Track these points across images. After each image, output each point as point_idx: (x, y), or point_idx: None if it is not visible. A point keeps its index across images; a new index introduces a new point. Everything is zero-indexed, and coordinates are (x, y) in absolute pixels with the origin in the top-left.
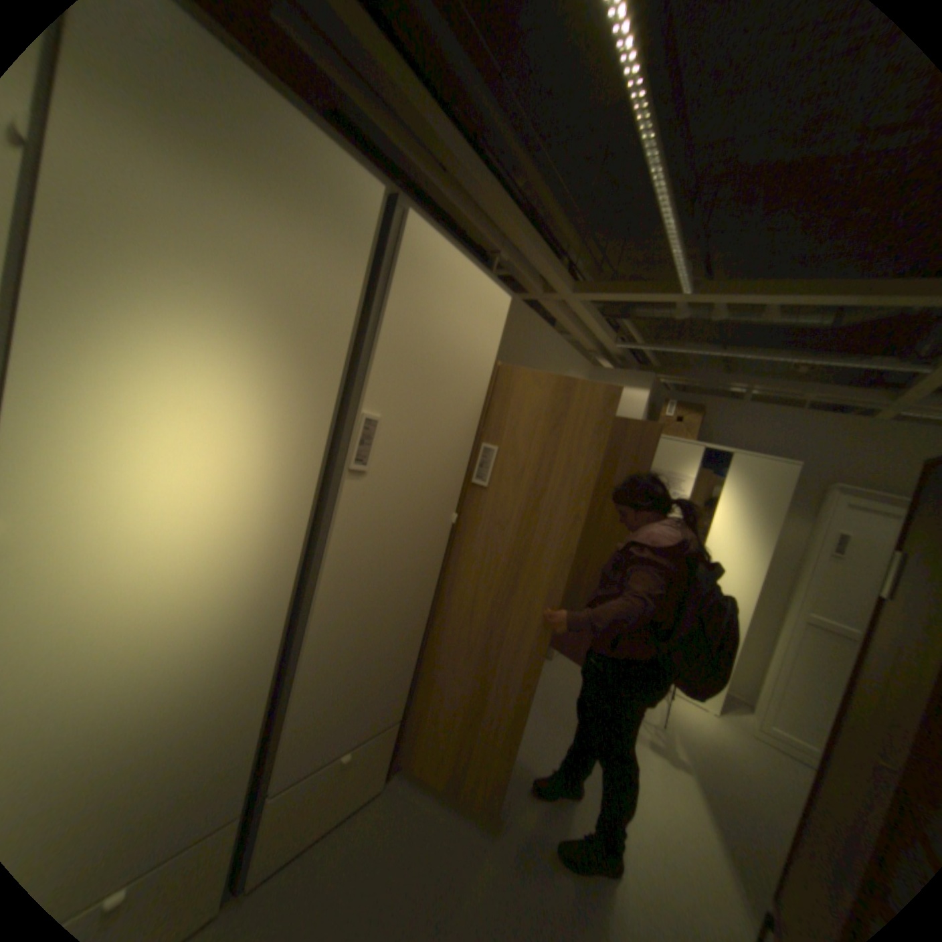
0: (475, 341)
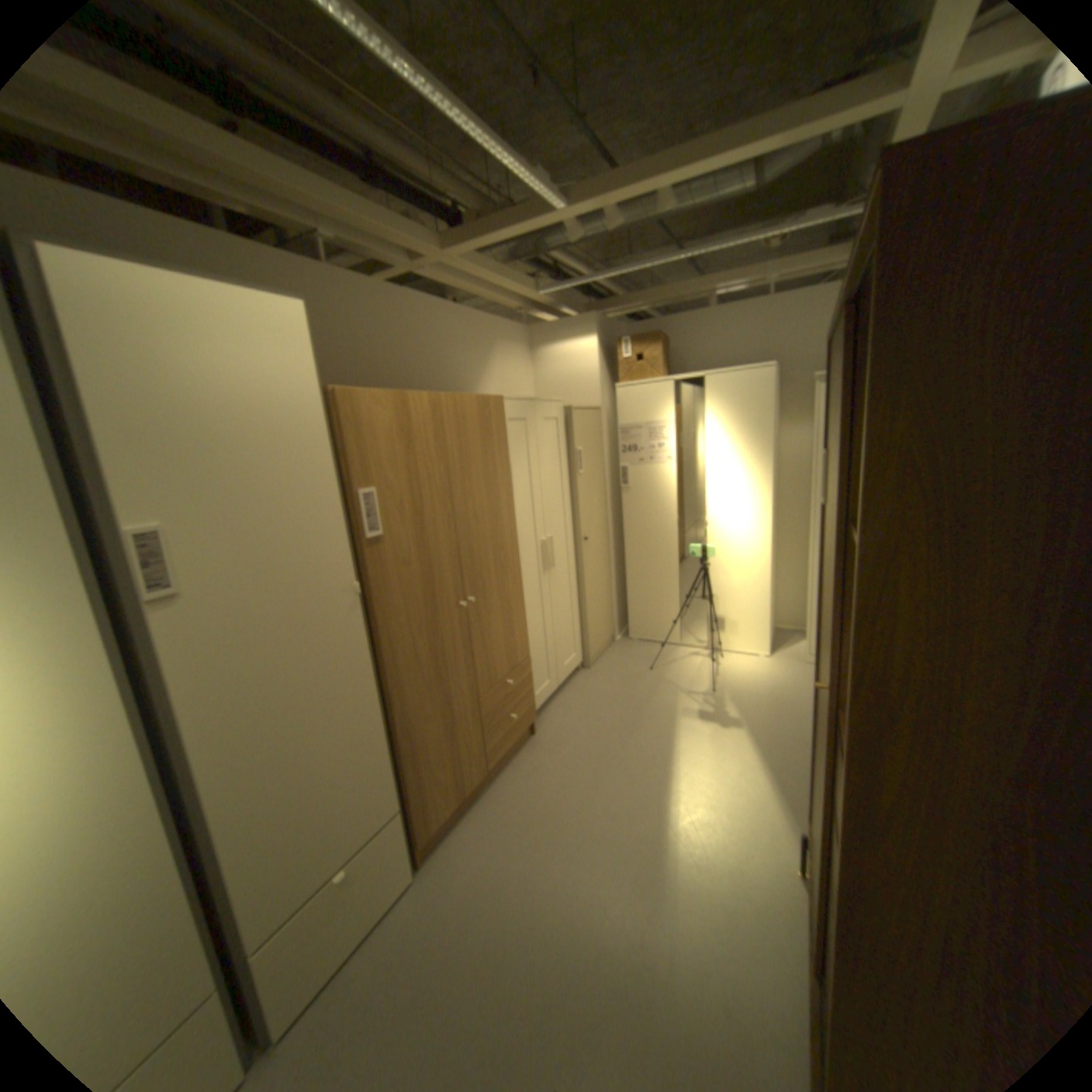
0: (268, 377)
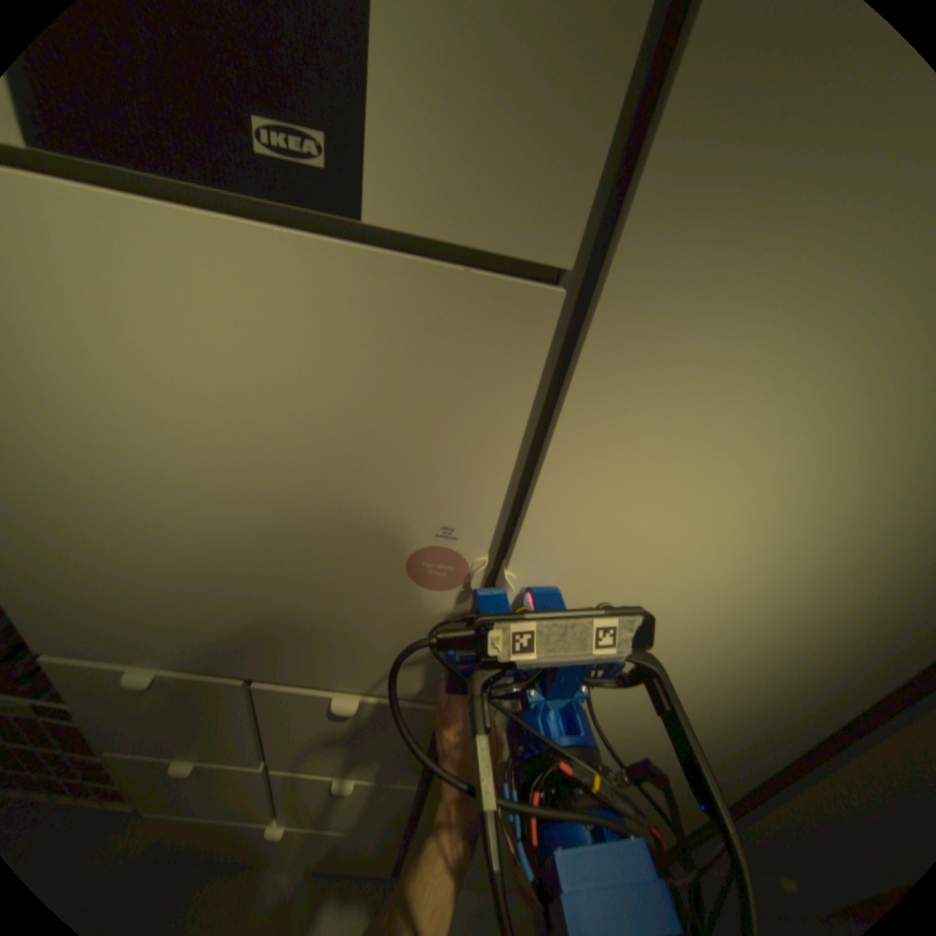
0: None
